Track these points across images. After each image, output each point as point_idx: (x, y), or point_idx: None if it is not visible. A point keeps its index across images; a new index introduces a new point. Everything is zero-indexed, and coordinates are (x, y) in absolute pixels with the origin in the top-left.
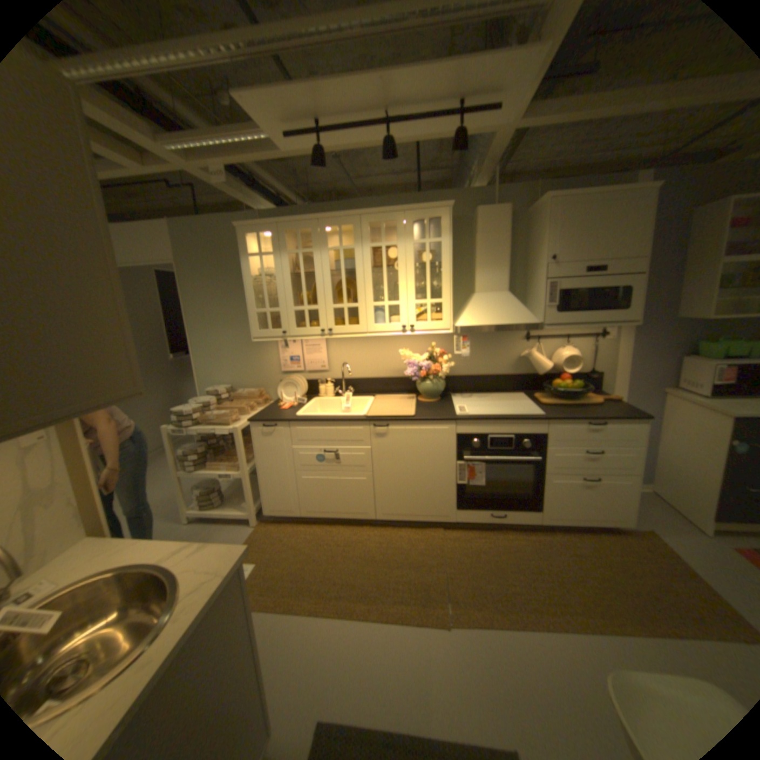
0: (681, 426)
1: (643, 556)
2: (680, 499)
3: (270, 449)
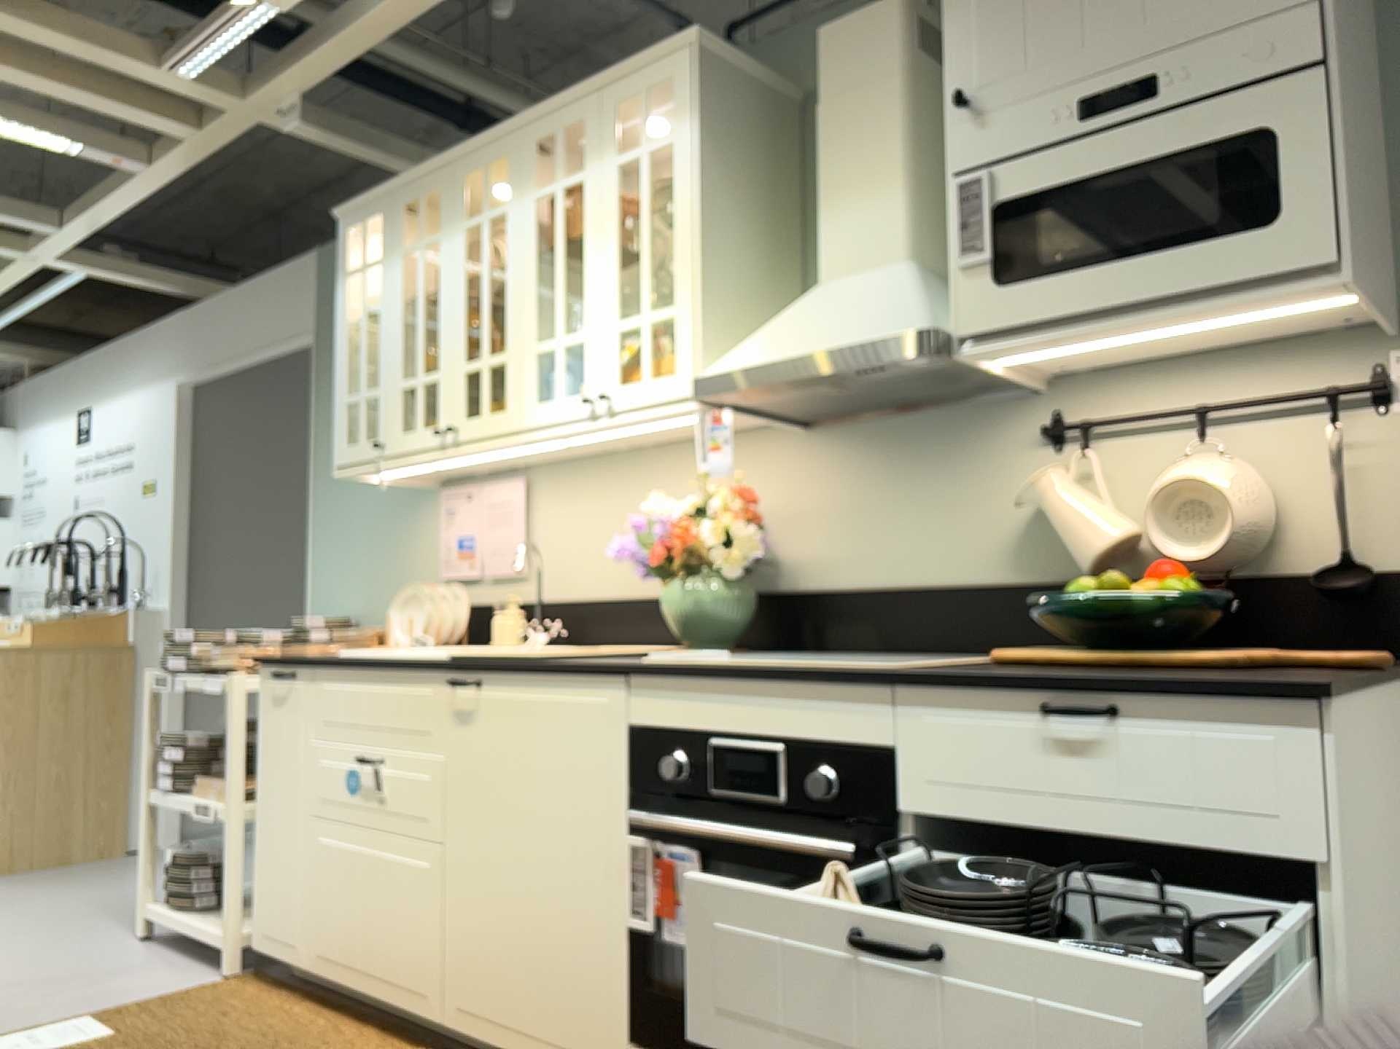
0: None
1: None
2: None
3: (277, 745)
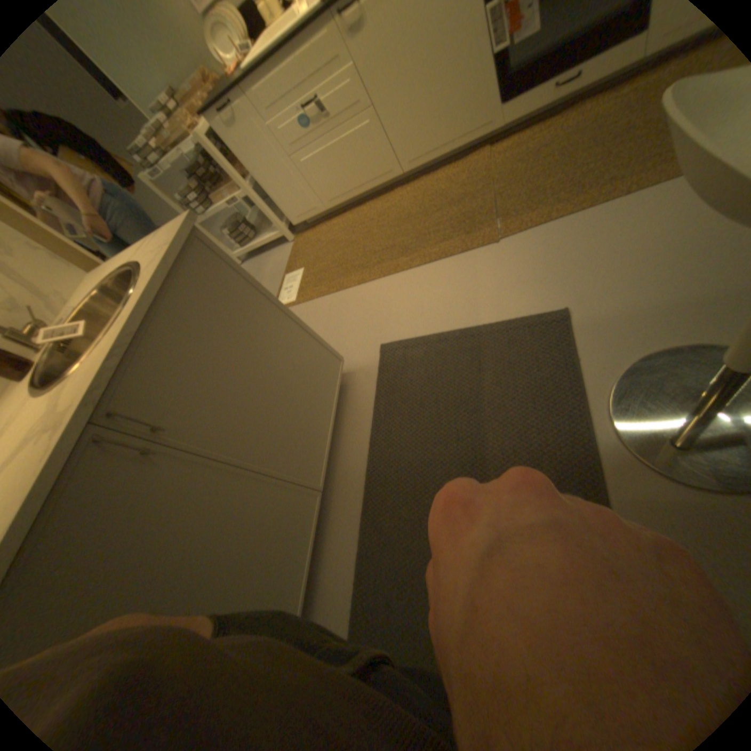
0: None
1: None
2: None
3: (247, 141)
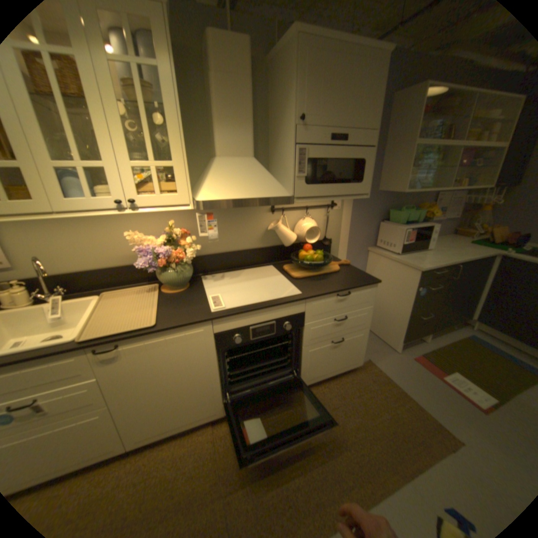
0: (379, 276)
1: (371, 388)
2: (378, 327)
3: None
